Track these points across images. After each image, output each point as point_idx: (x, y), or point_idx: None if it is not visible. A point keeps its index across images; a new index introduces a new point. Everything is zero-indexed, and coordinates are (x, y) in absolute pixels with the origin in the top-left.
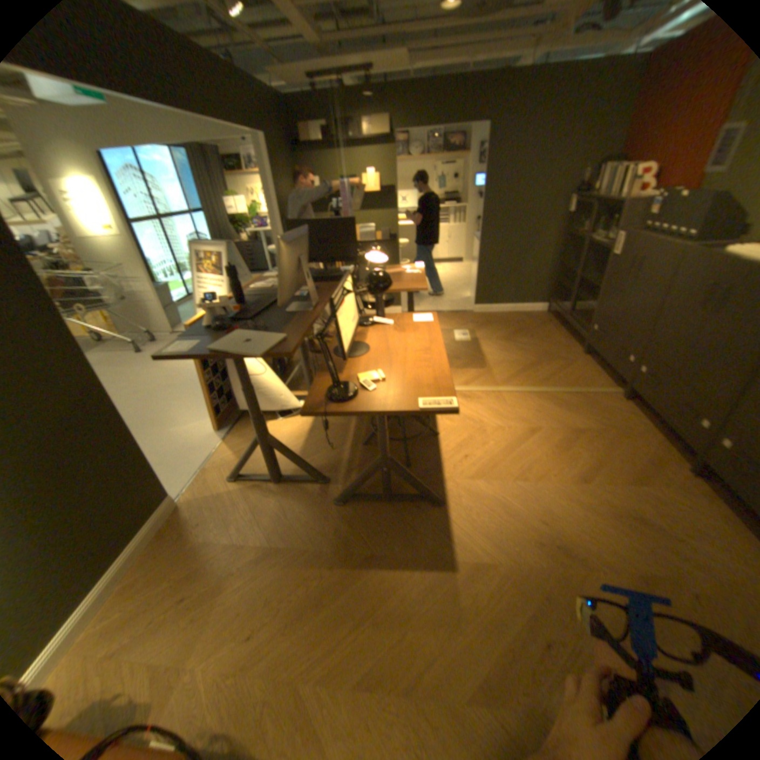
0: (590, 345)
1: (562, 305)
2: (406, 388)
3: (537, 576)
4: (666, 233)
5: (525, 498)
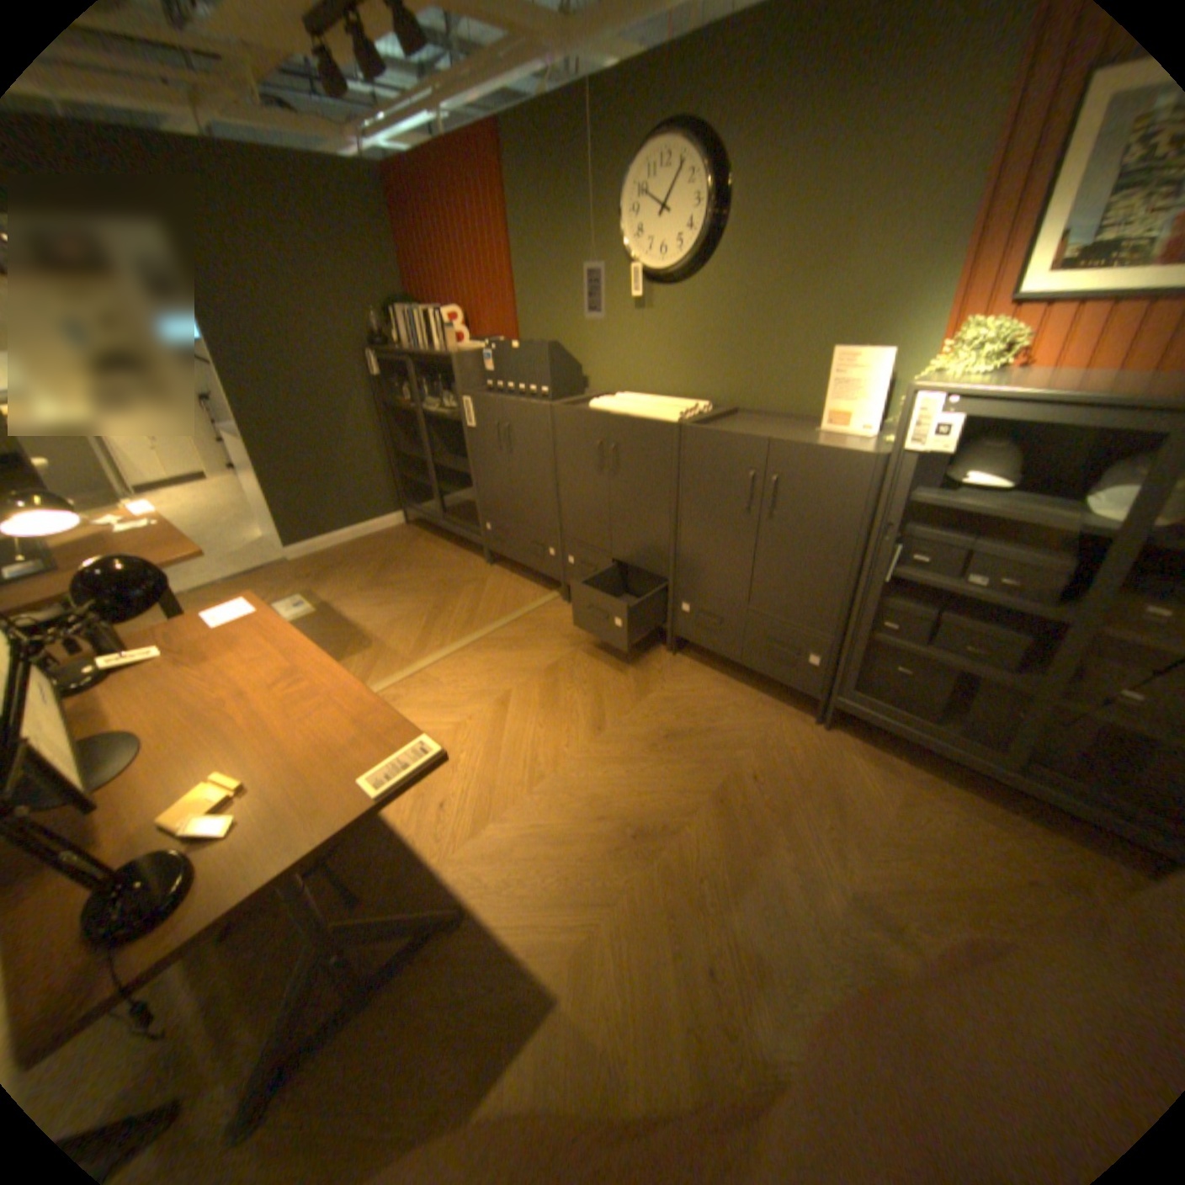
0: (493, 551)
1: (427, 509)
2: (313, 774)
3: (641, 896)
4: (517, 394)
5: (558, 803)
